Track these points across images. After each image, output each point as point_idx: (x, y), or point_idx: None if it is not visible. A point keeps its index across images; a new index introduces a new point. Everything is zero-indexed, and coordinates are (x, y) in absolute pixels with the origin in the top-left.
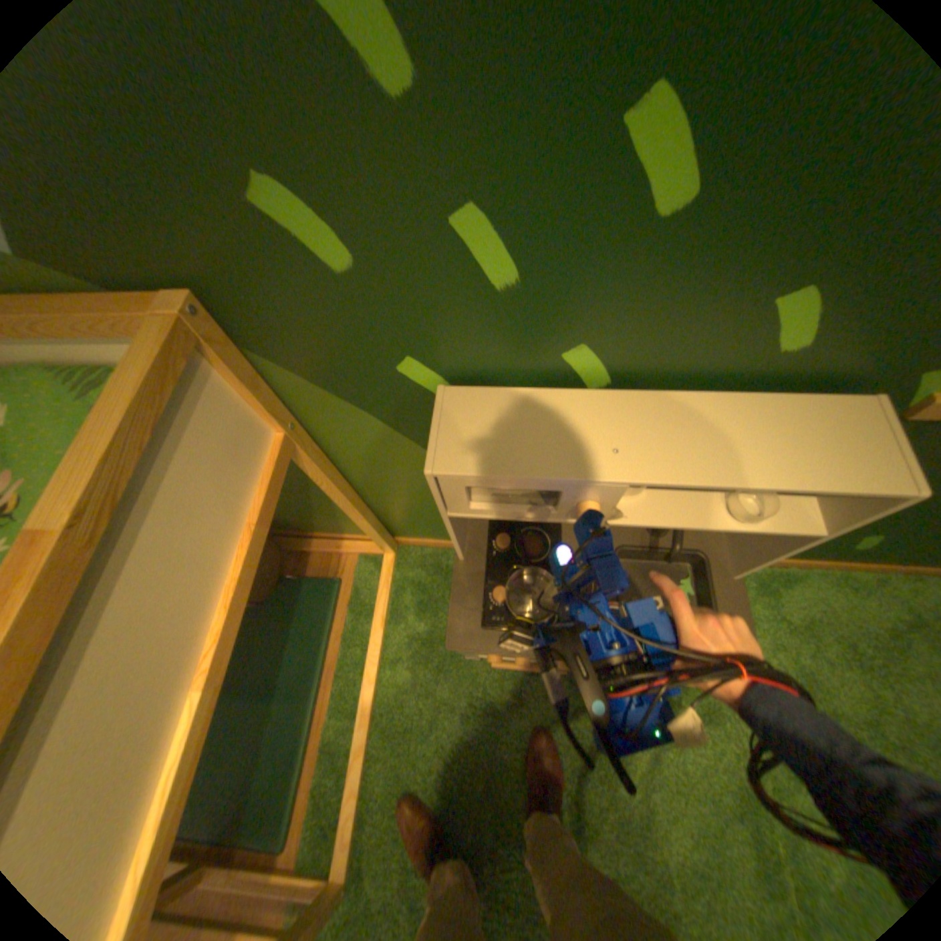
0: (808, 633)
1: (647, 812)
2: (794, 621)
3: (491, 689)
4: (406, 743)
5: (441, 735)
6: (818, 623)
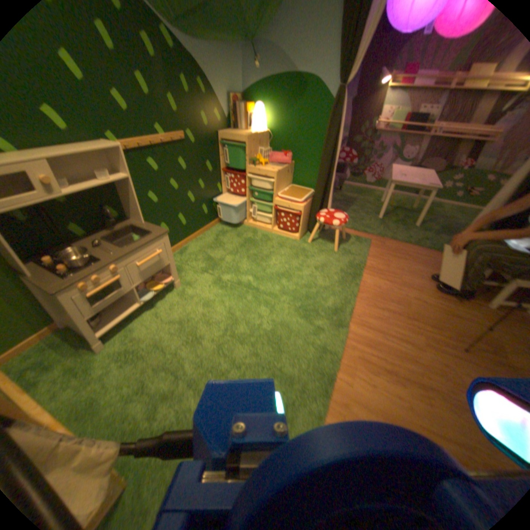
0: (198, 251)
1: (204, 312)
2: (192, 252)
3: (118, 347)
4: (93, 403)
5: (110, 380)
6: (197, 248)
